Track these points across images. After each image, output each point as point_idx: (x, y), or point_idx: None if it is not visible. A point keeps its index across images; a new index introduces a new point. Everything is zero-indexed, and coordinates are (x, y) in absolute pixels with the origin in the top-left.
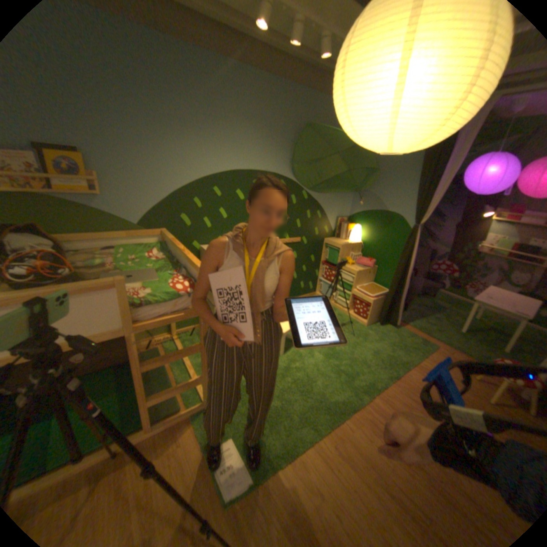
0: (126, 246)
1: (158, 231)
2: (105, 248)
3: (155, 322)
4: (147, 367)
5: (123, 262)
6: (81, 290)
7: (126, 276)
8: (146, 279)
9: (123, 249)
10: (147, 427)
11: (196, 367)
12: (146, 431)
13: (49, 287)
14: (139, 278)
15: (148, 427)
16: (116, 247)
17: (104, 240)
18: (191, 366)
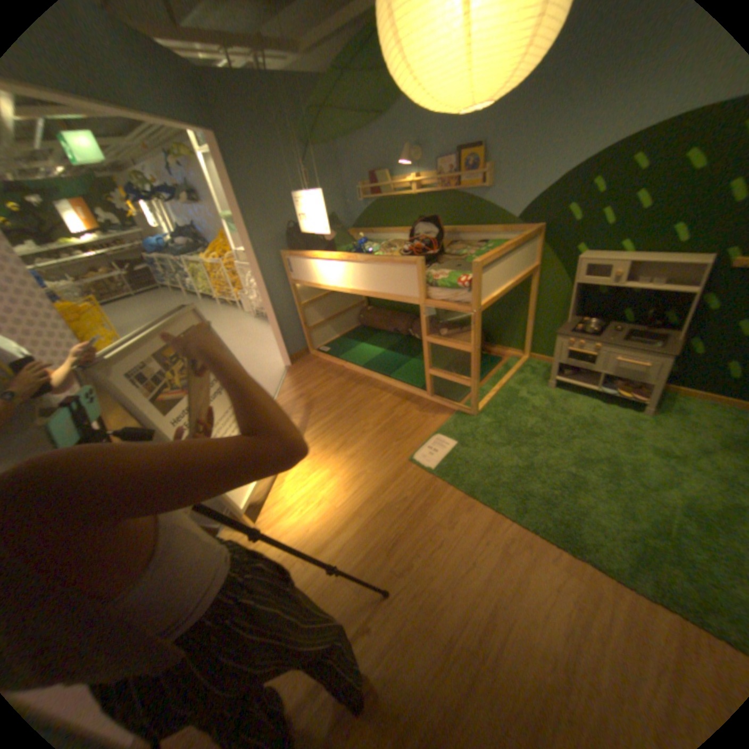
0: (498, 241)
1: (533, 226)
2: (481, 241)
3: (437, 304)
4: (431, 340)
5: (477, 255)
6: (401, 262)
7: (456, 266)
8: (460, 270)
9: (492, 244)
10: (431, 393)
11: (508, 390)
12: (428, 394)
13: (391, 257)
14: (459, 268)
15: (429, 392)
16: (490, 241)
17: (485, 234)
18: (506, 387)
